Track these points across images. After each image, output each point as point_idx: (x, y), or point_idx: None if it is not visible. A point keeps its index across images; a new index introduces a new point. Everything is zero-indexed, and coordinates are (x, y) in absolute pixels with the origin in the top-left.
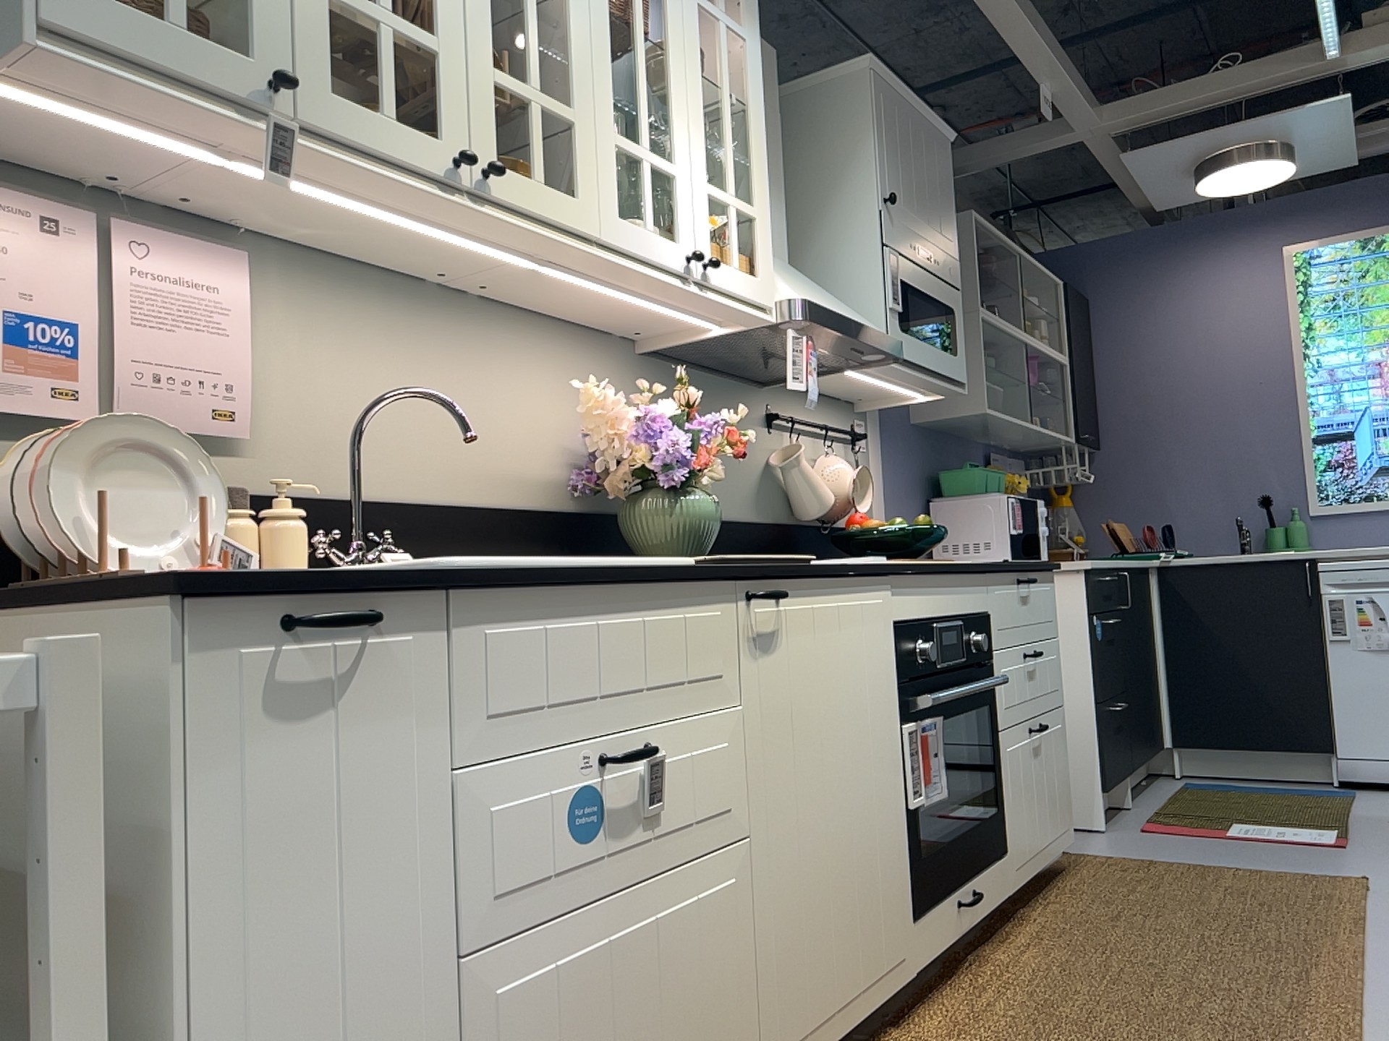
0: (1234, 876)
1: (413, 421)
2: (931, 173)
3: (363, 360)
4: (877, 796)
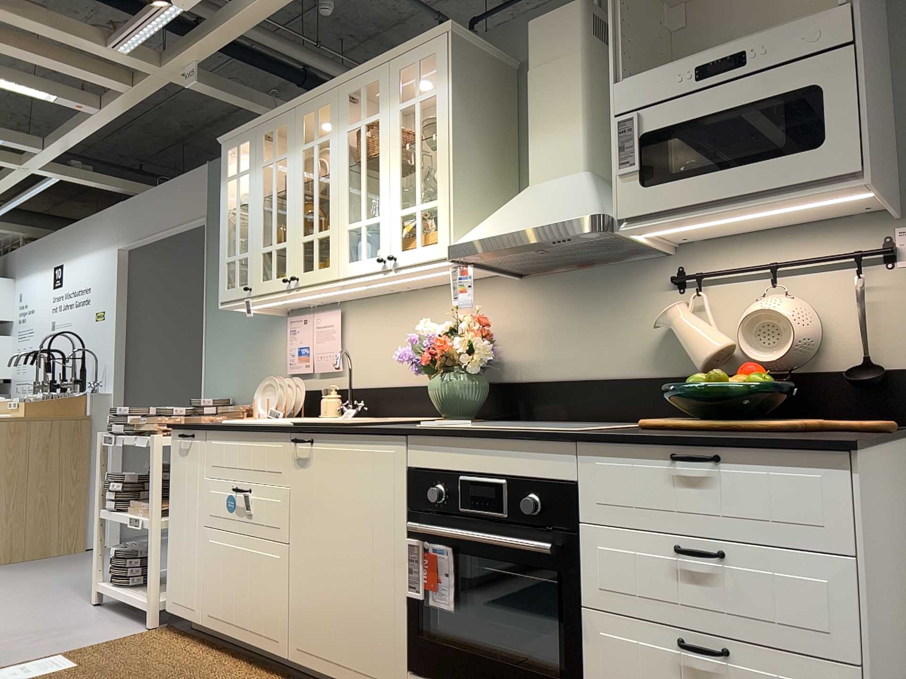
0: None
1: (392, 352)
2: None
3: (377, 332)
4: (374, 570)
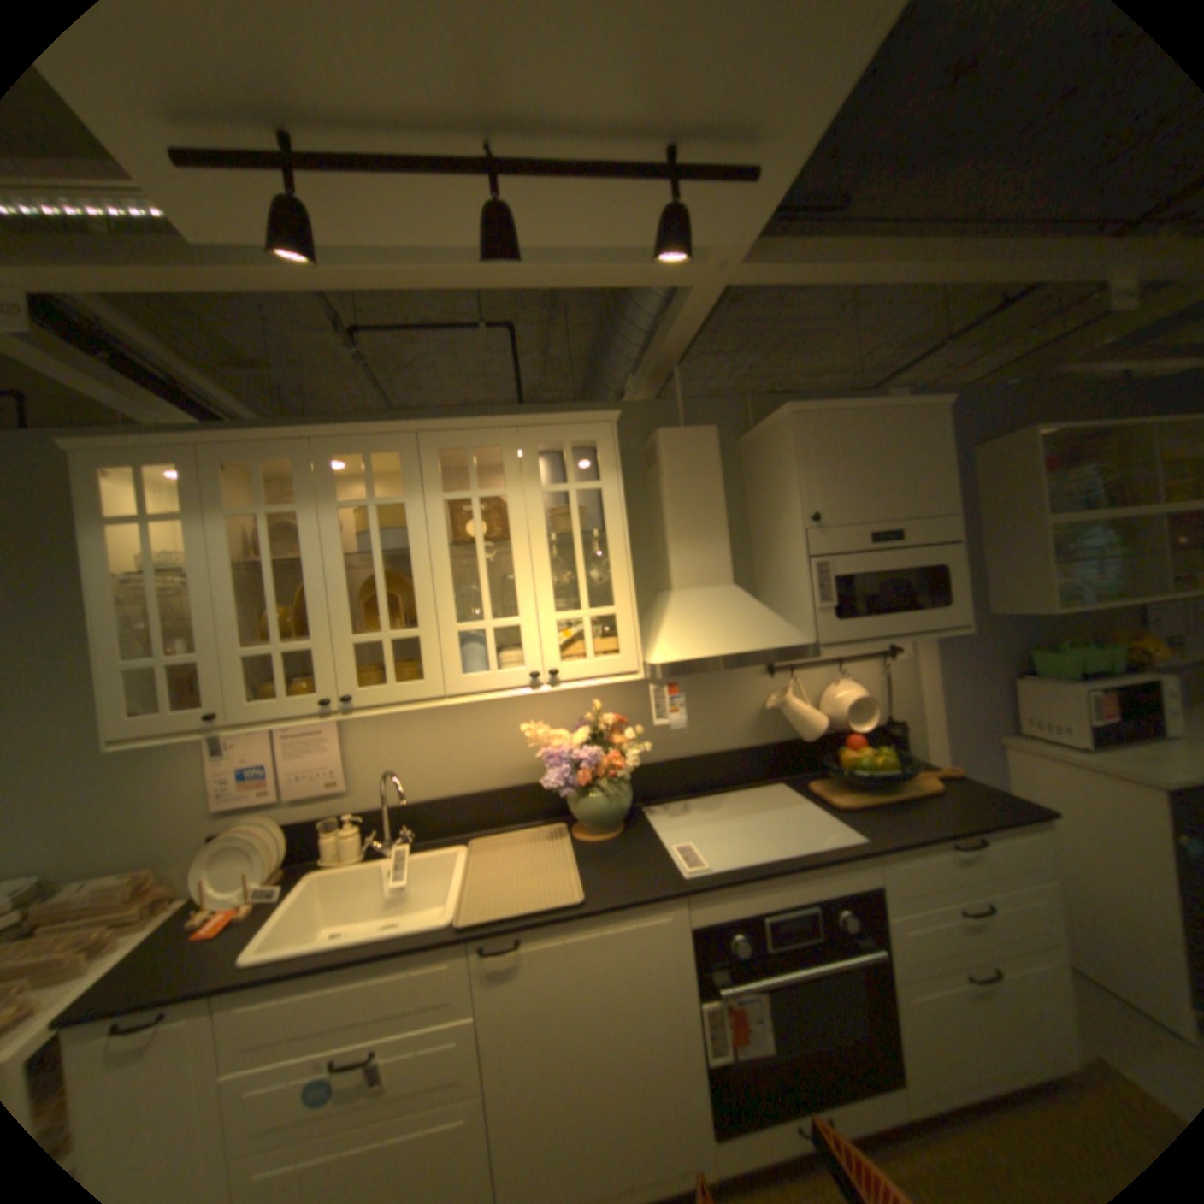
0: None
1: (443, 756)
2: (899, 455)
3: (411, 733)
4: (656, 1061)
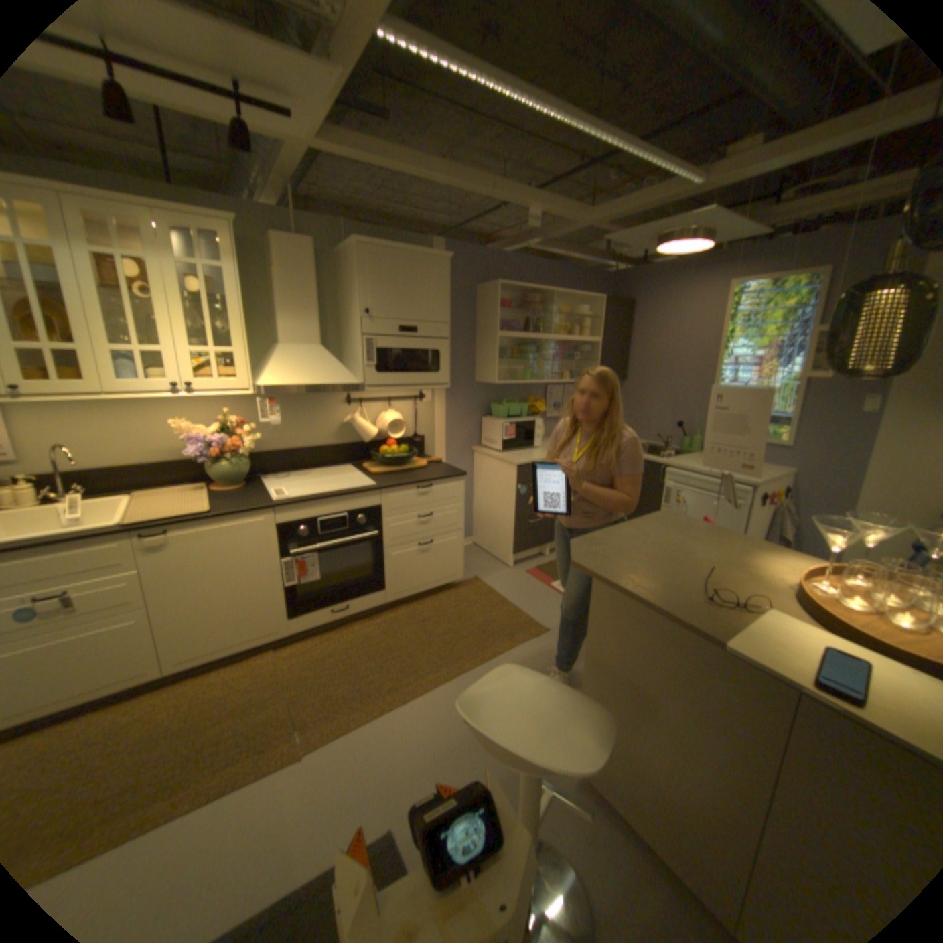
0: (503, 613)
1: (105, 440)
2: (418, 283)
3: (73, 423)
4: (254, 586)
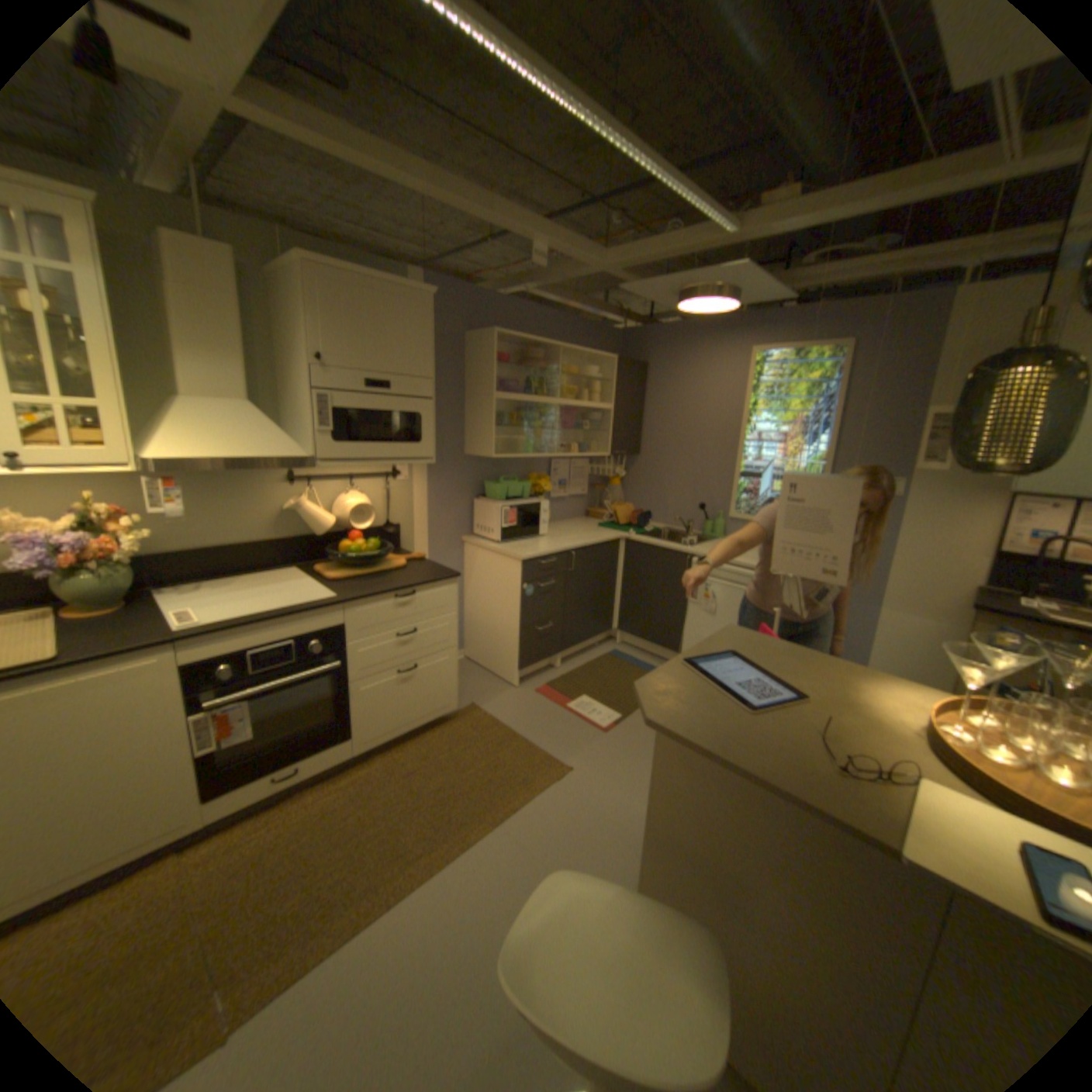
0: (513, 751)
1: None
2: (392, 324)
3: None
4: (143, 763)
